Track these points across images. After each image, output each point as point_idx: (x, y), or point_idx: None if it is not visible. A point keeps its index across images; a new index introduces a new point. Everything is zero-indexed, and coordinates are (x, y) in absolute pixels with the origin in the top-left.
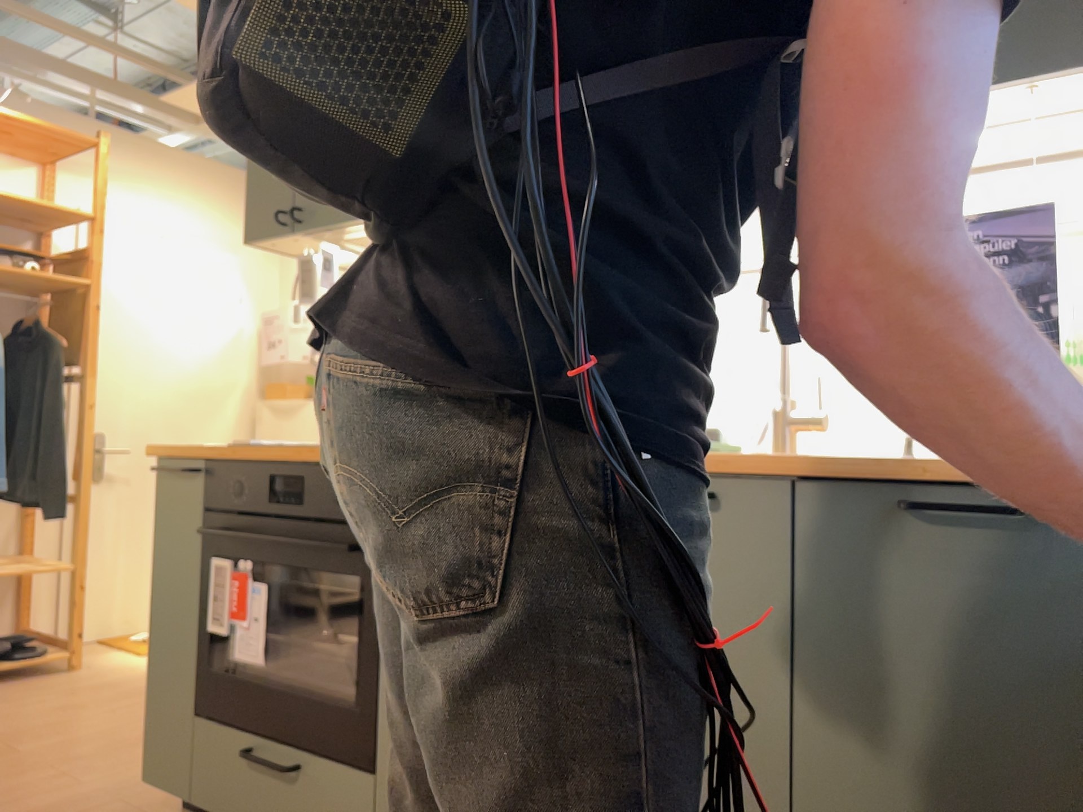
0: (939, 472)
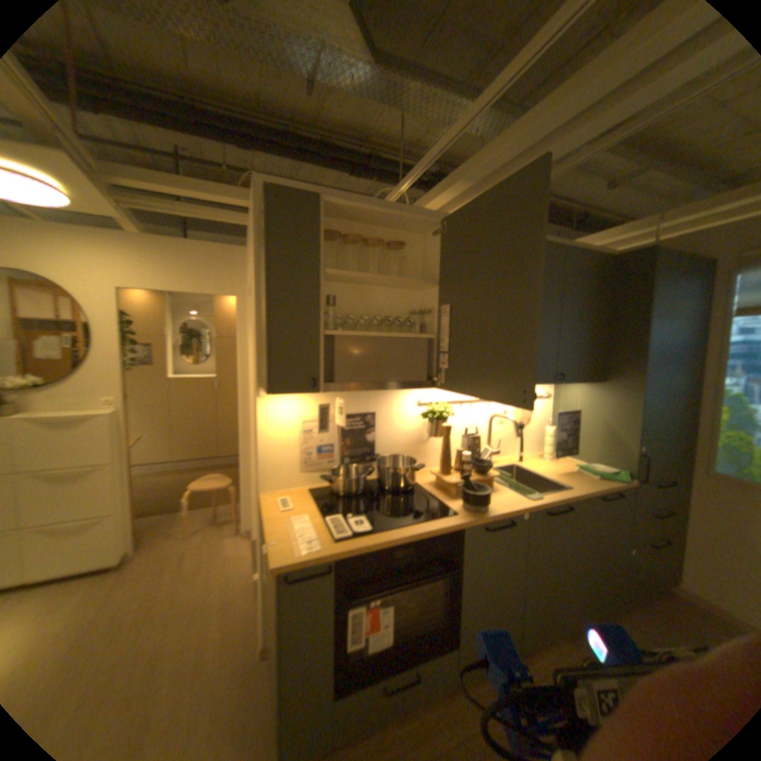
0: (608, 492)
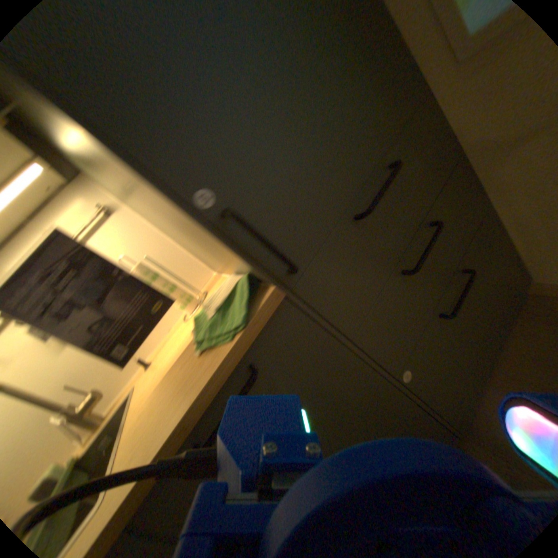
0: (188, 421)
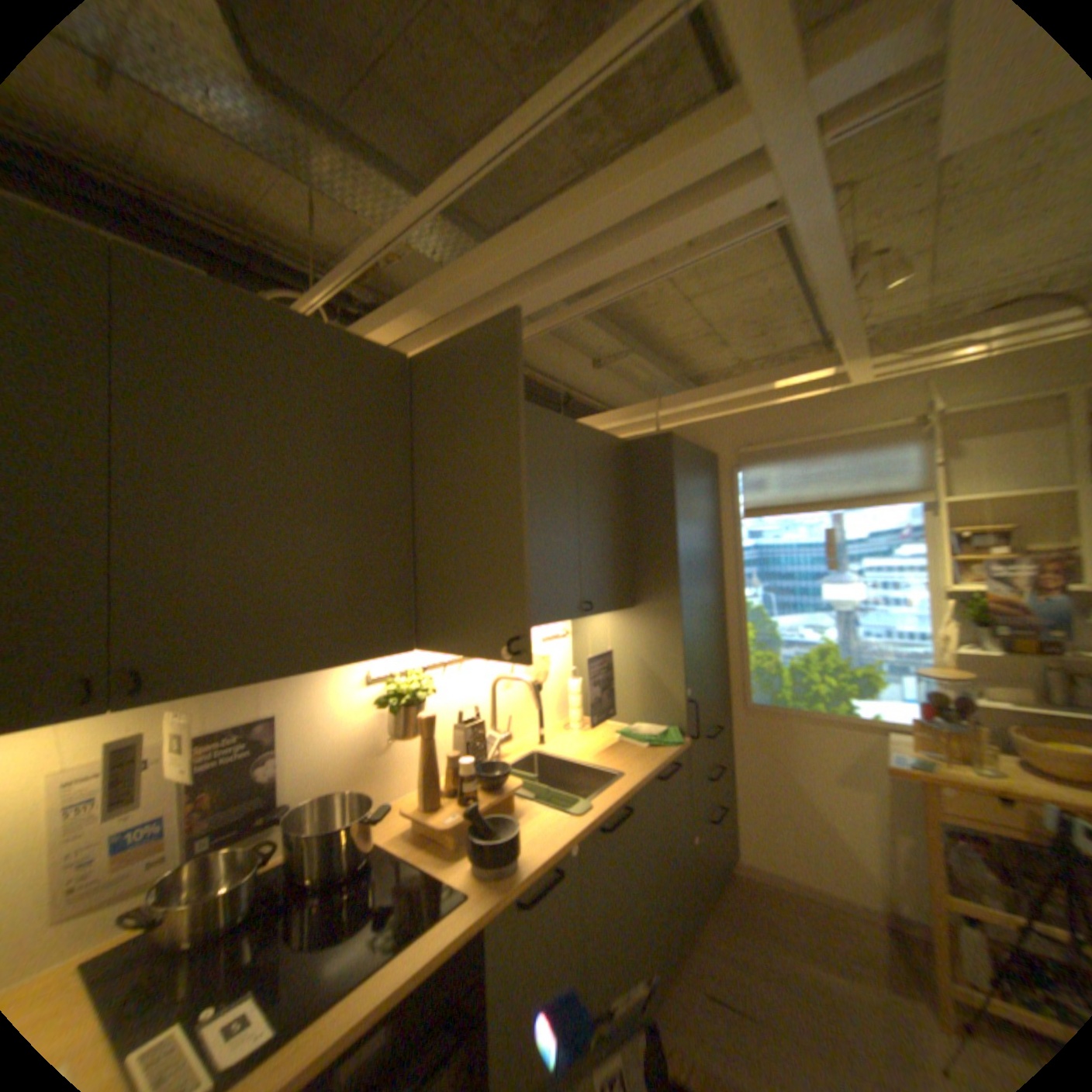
0: (665, 765)
